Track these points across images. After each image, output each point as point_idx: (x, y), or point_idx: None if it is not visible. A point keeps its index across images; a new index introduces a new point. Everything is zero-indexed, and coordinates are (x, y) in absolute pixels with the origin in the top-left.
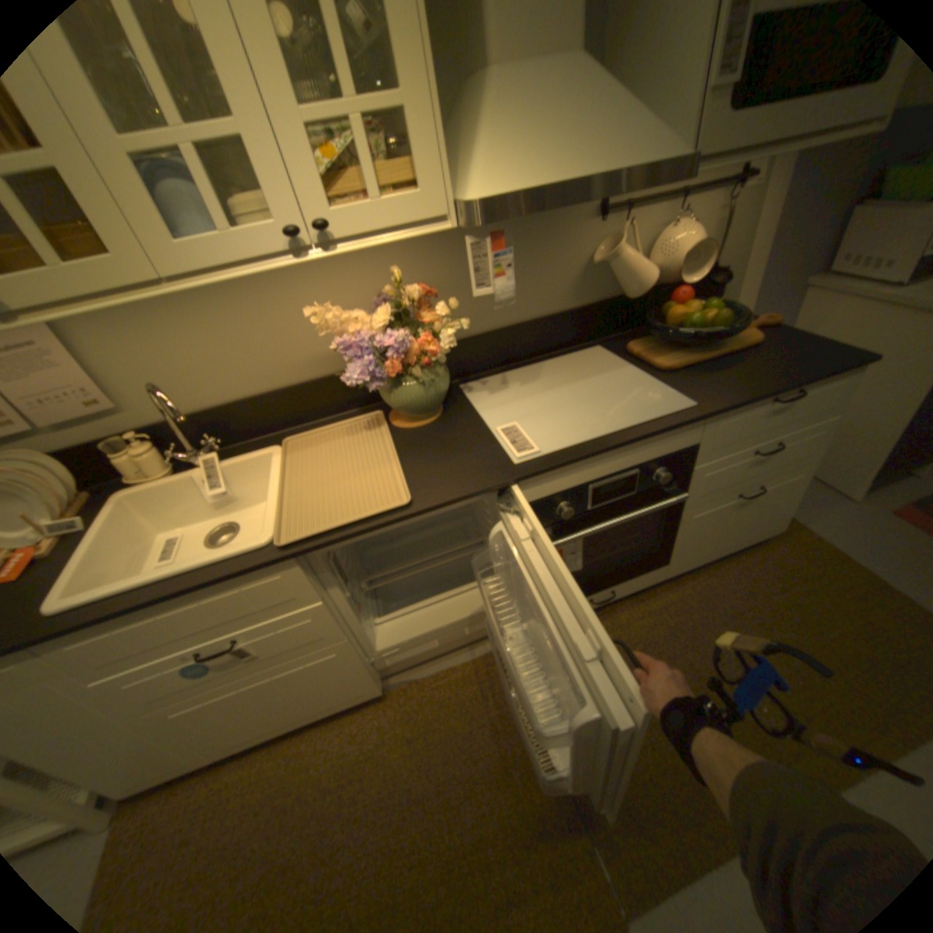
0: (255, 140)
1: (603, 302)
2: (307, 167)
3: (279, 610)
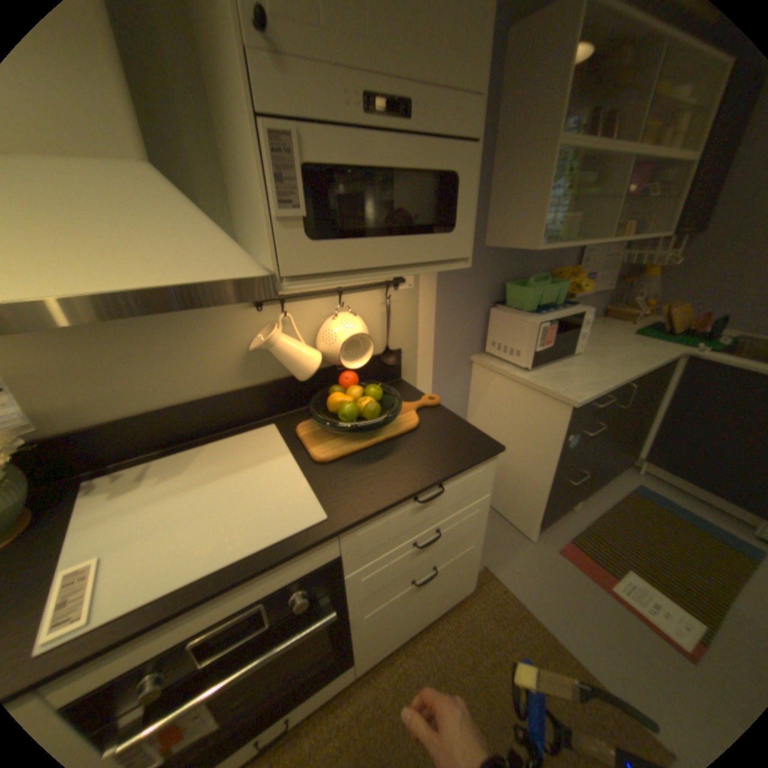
0: None
1: (276, 381)
2: None
3: None
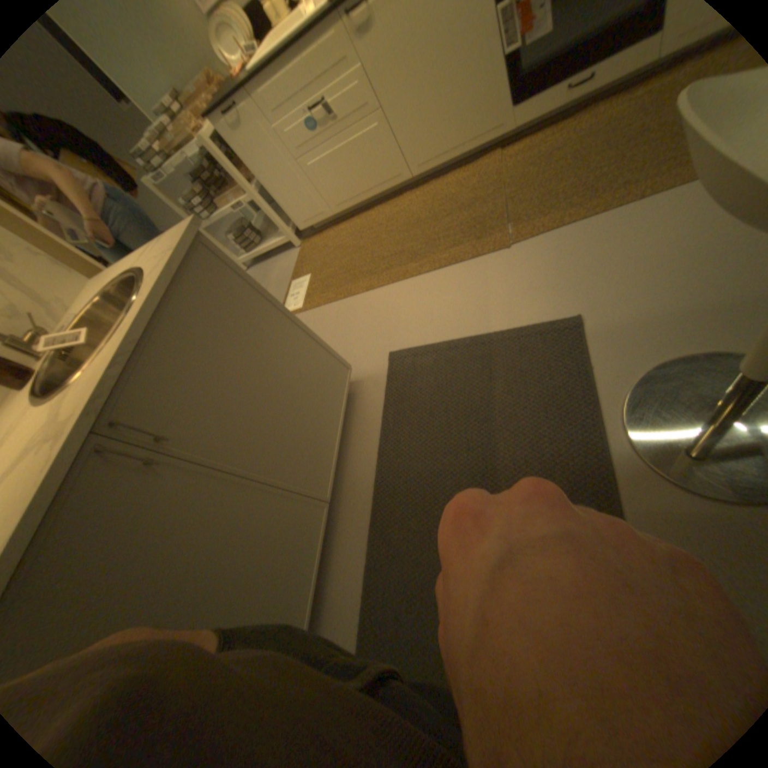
0: None
1: None
2: None
3: (339, 67)
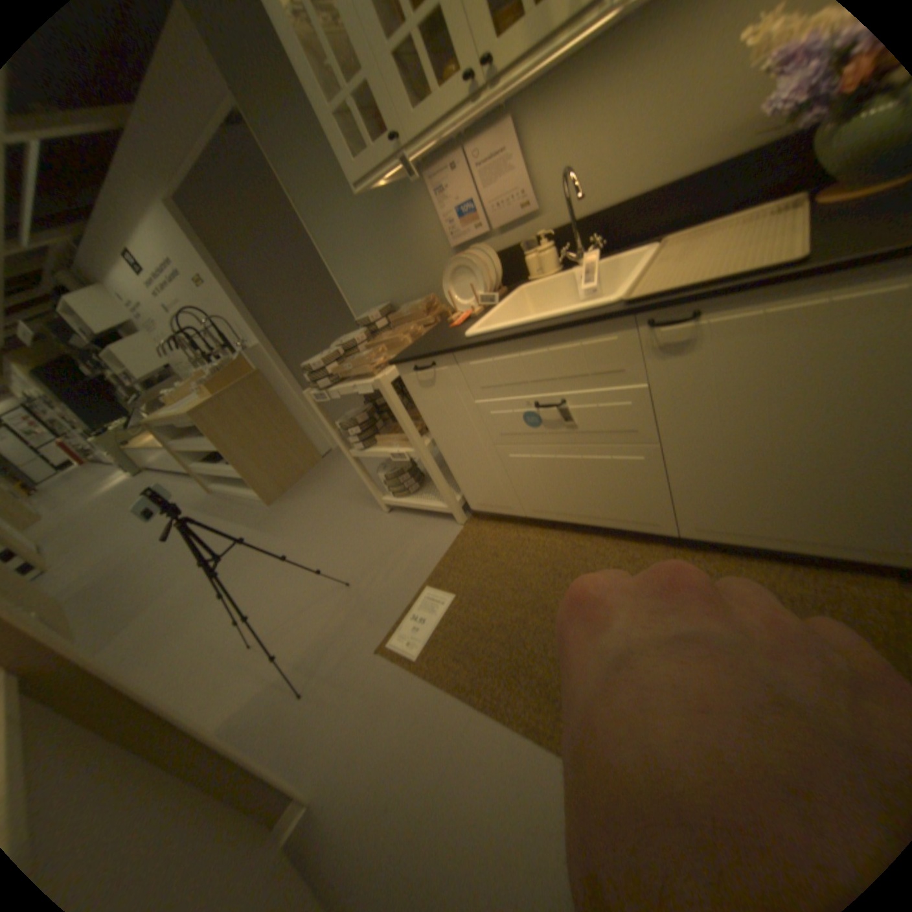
0: None
1: None
2: None
3: (607, 380)
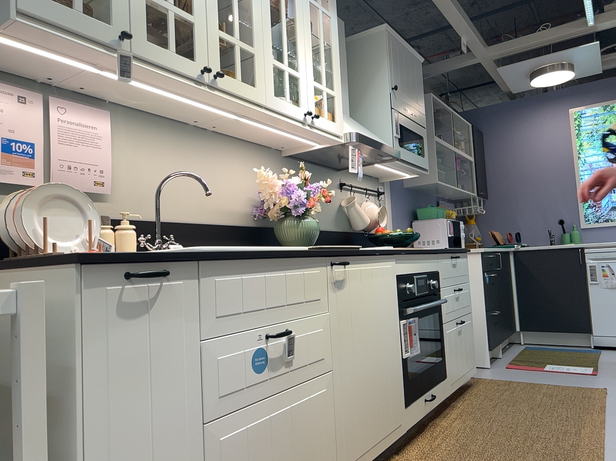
0: (303, 82)
1: (347, 232)
2: (312, 97)
3: (311, 308)
